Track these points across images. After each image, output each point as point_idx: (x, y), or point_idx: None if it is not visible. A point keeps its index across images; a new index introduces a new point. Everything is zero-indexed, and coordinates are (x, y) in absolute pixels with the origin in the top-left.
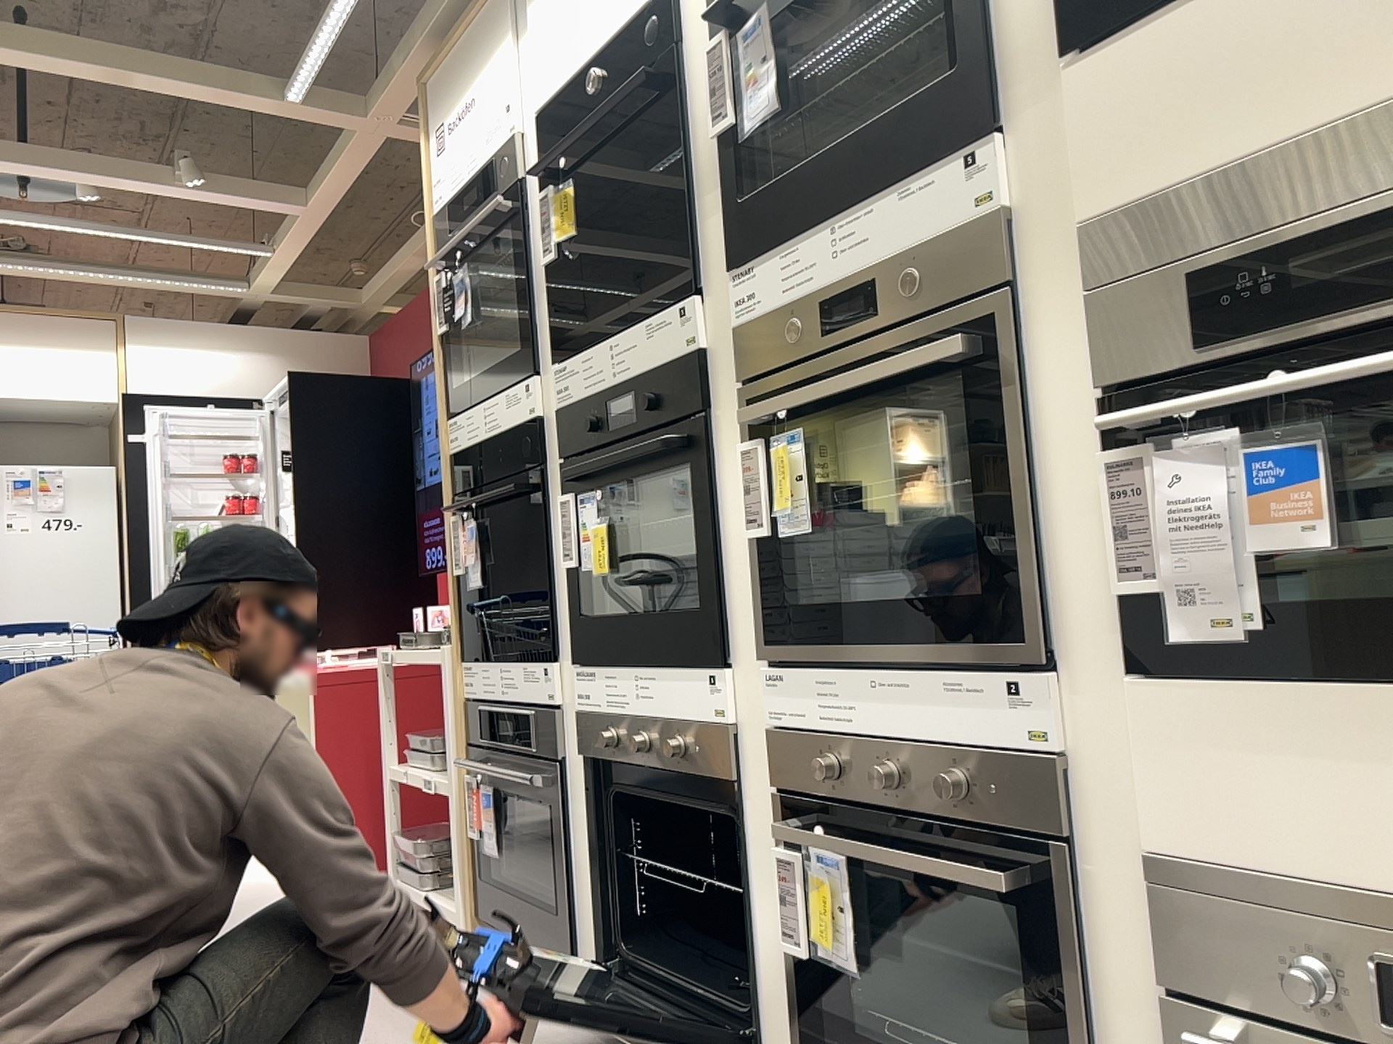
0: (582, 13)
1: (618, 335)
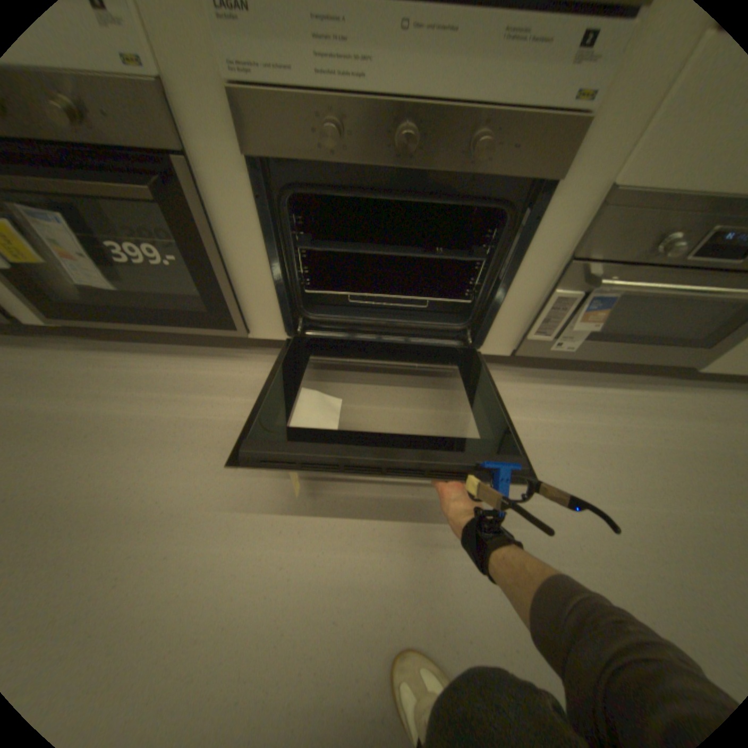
0: None
1: None
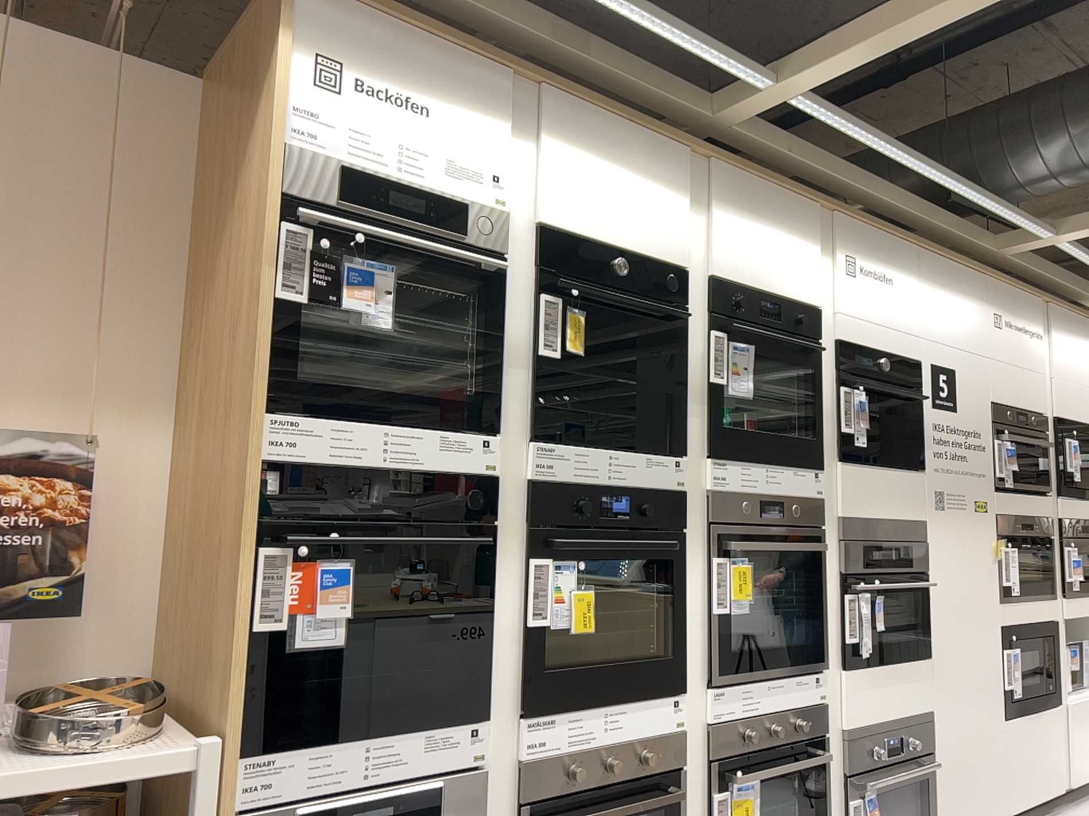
0: (611, 217)
1: (618, 451)
